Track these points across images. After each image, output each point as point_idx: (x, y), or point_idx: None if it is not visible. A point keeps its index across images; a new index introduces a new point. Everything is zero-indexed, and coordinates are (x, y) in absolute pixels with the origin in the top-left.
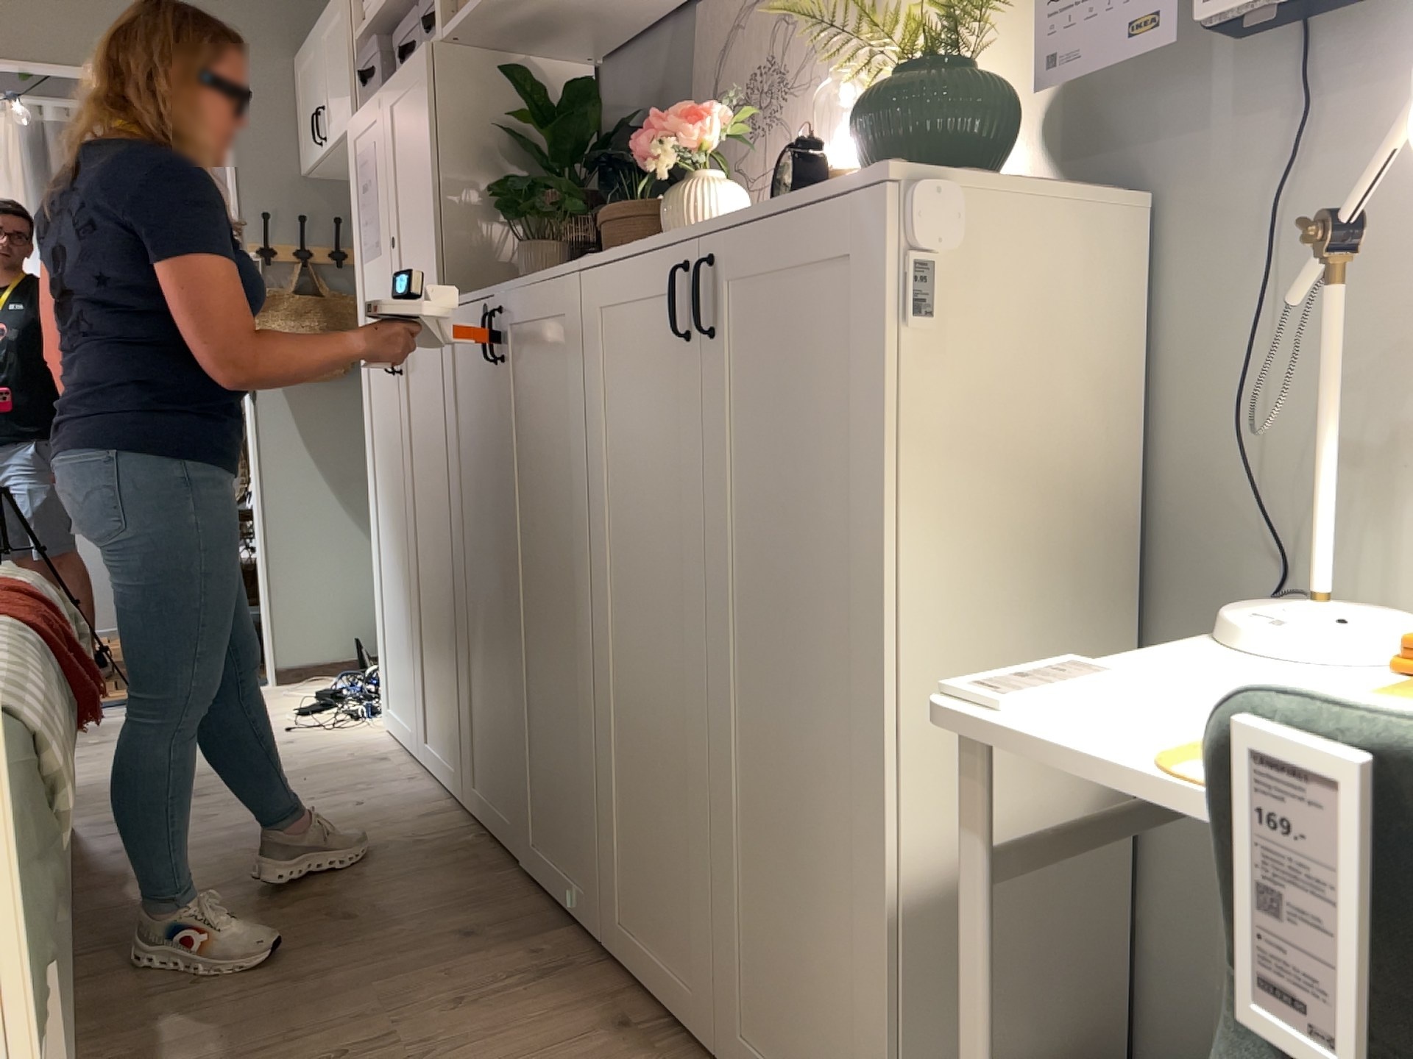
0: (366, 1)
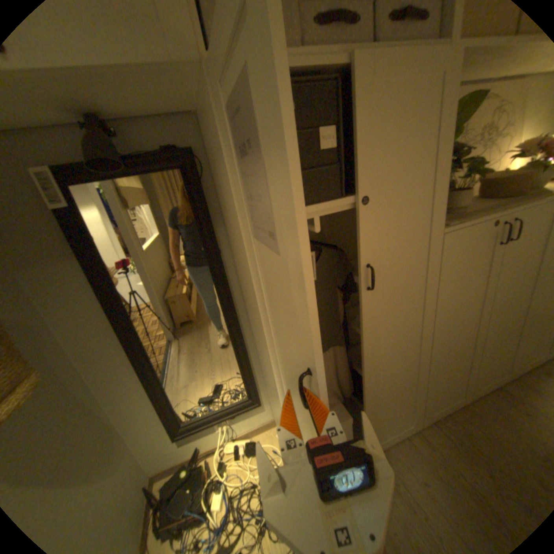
0: None
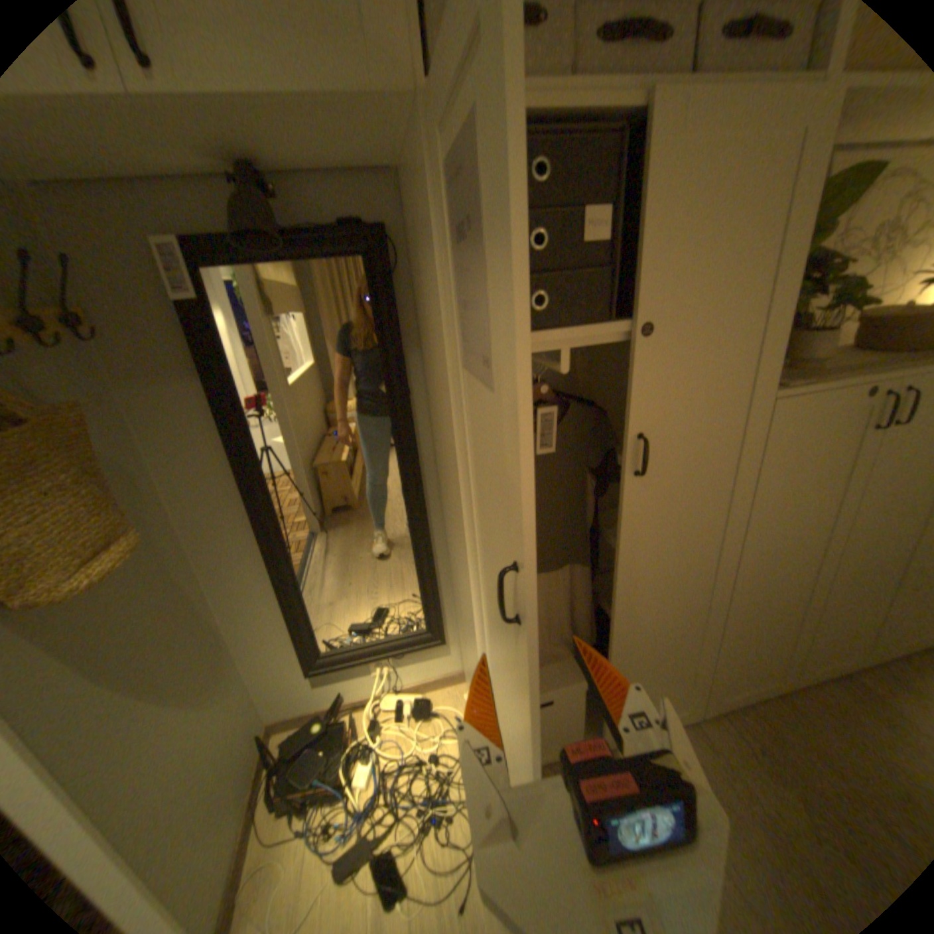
0: None
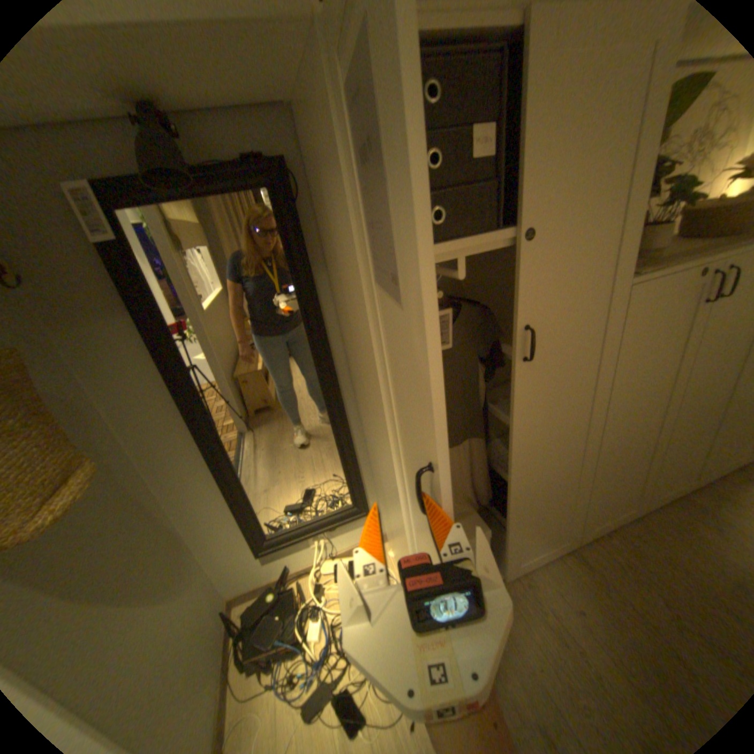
0: None
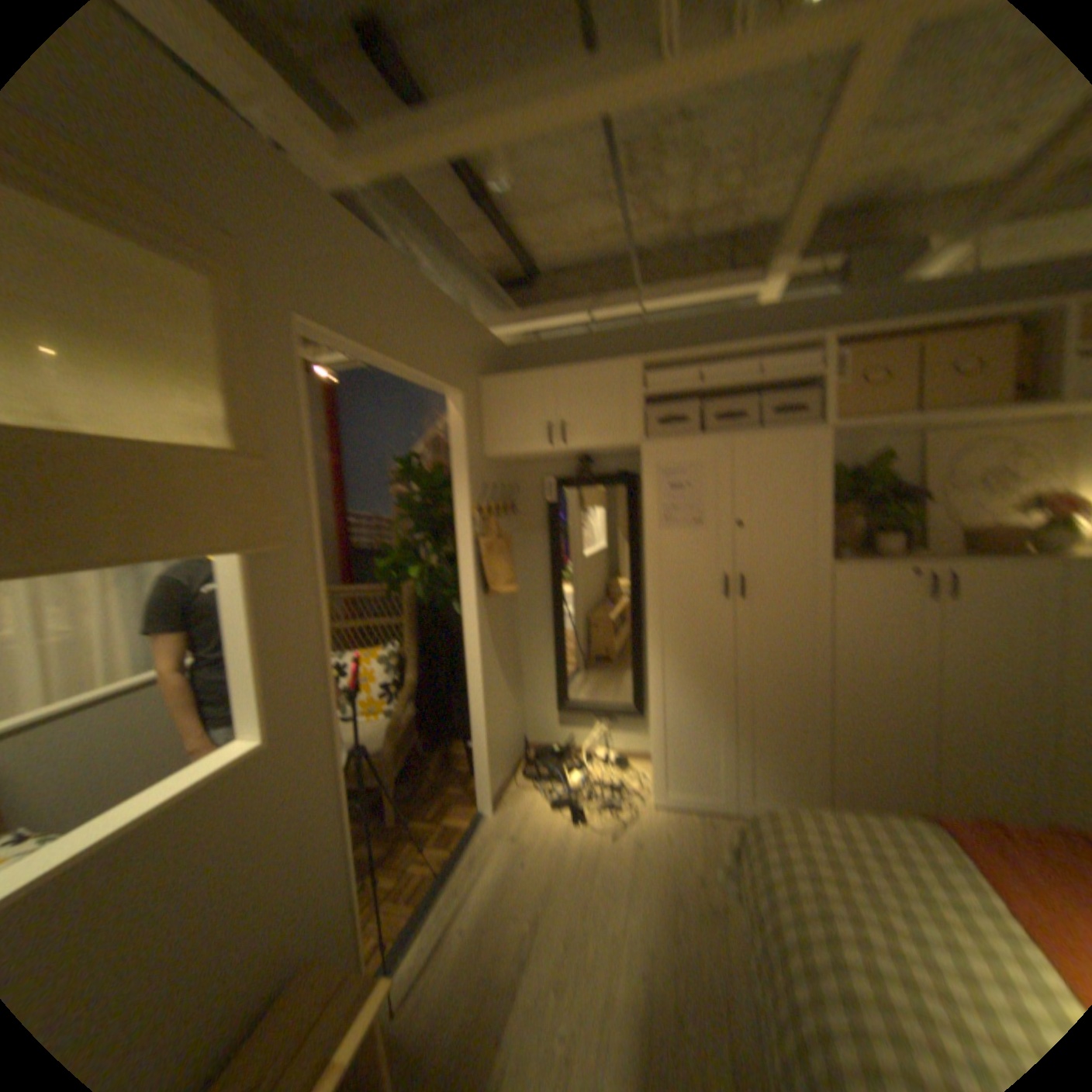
0: (643, 372)
